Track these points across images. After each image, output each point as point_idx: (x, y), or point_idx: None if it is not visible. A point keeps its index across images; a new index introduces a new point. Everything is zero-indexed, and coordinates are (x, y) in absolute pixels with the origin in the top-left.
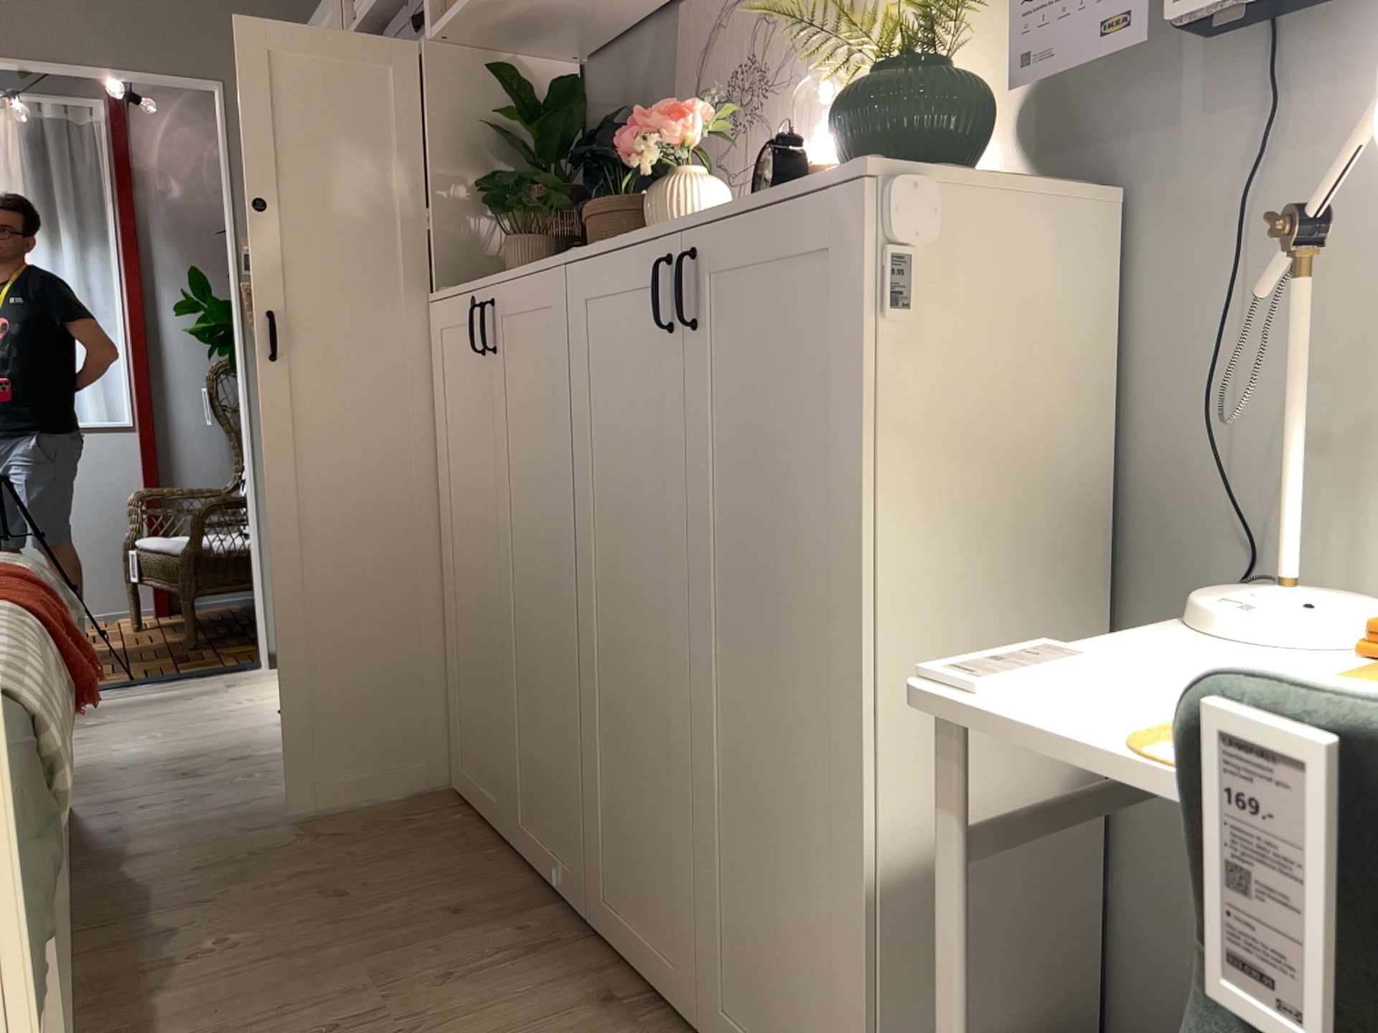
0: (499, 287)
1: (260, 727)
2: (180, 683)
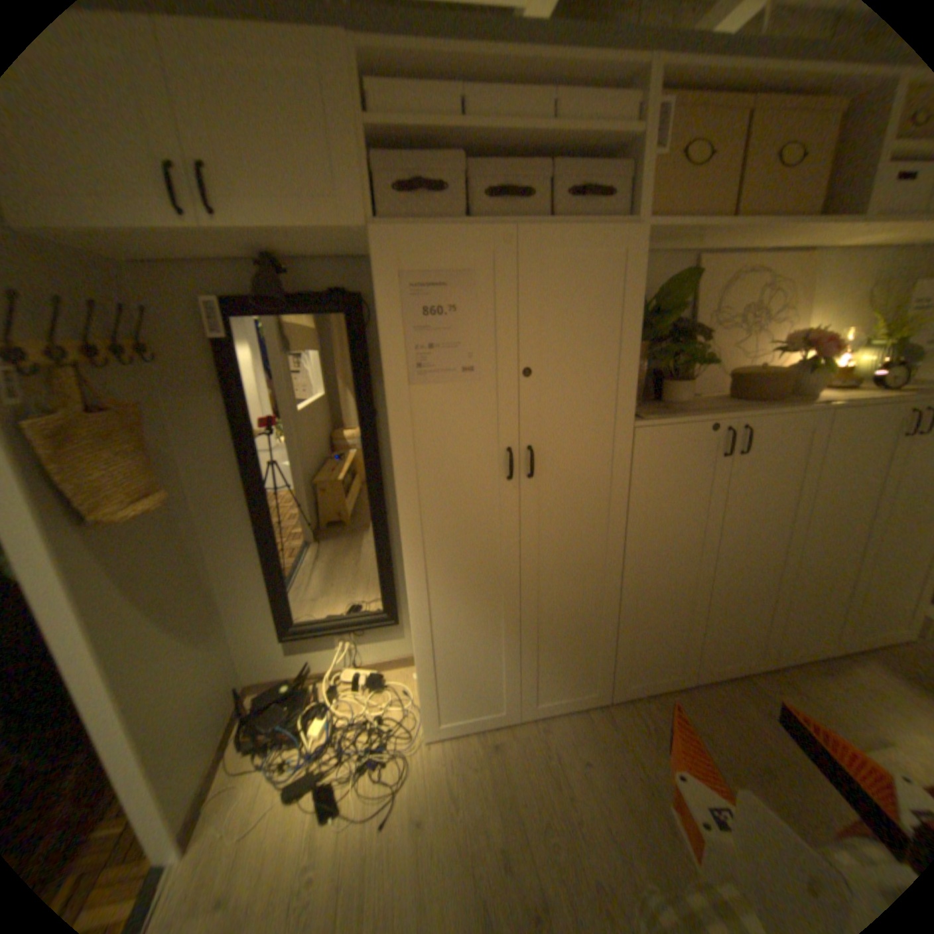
0: (760, 418)
1: (417, 847)
2: None
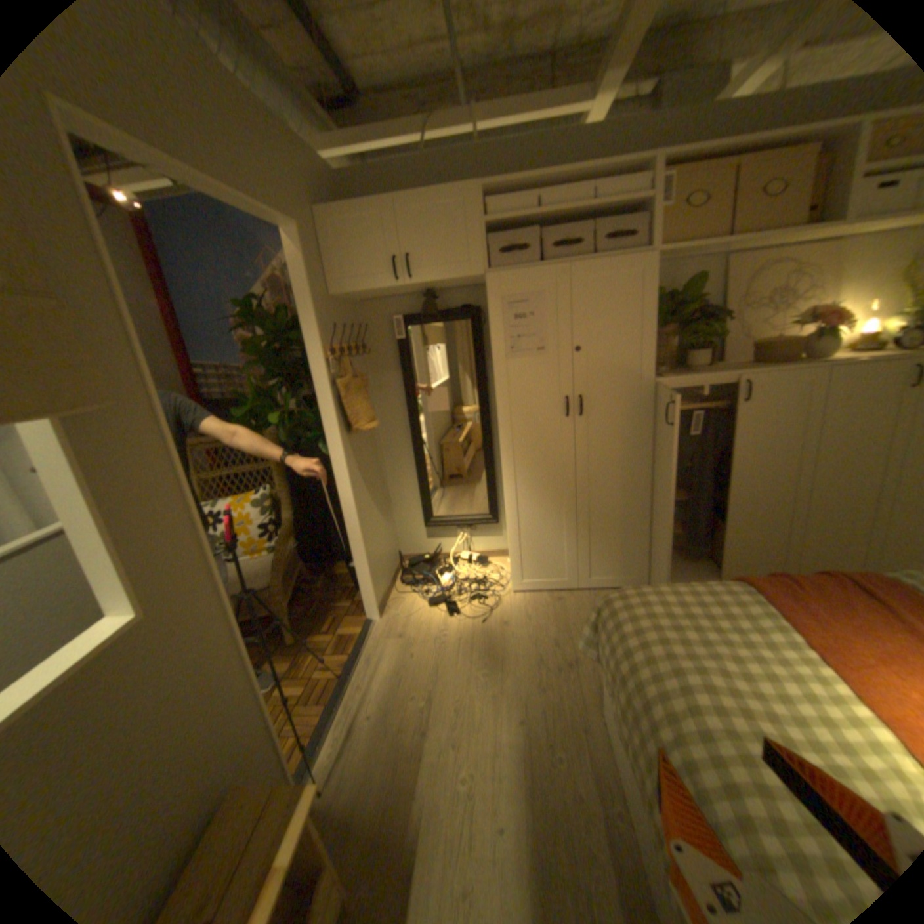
0: (759, 376)
1: (505, 632)
2: (367, 659)
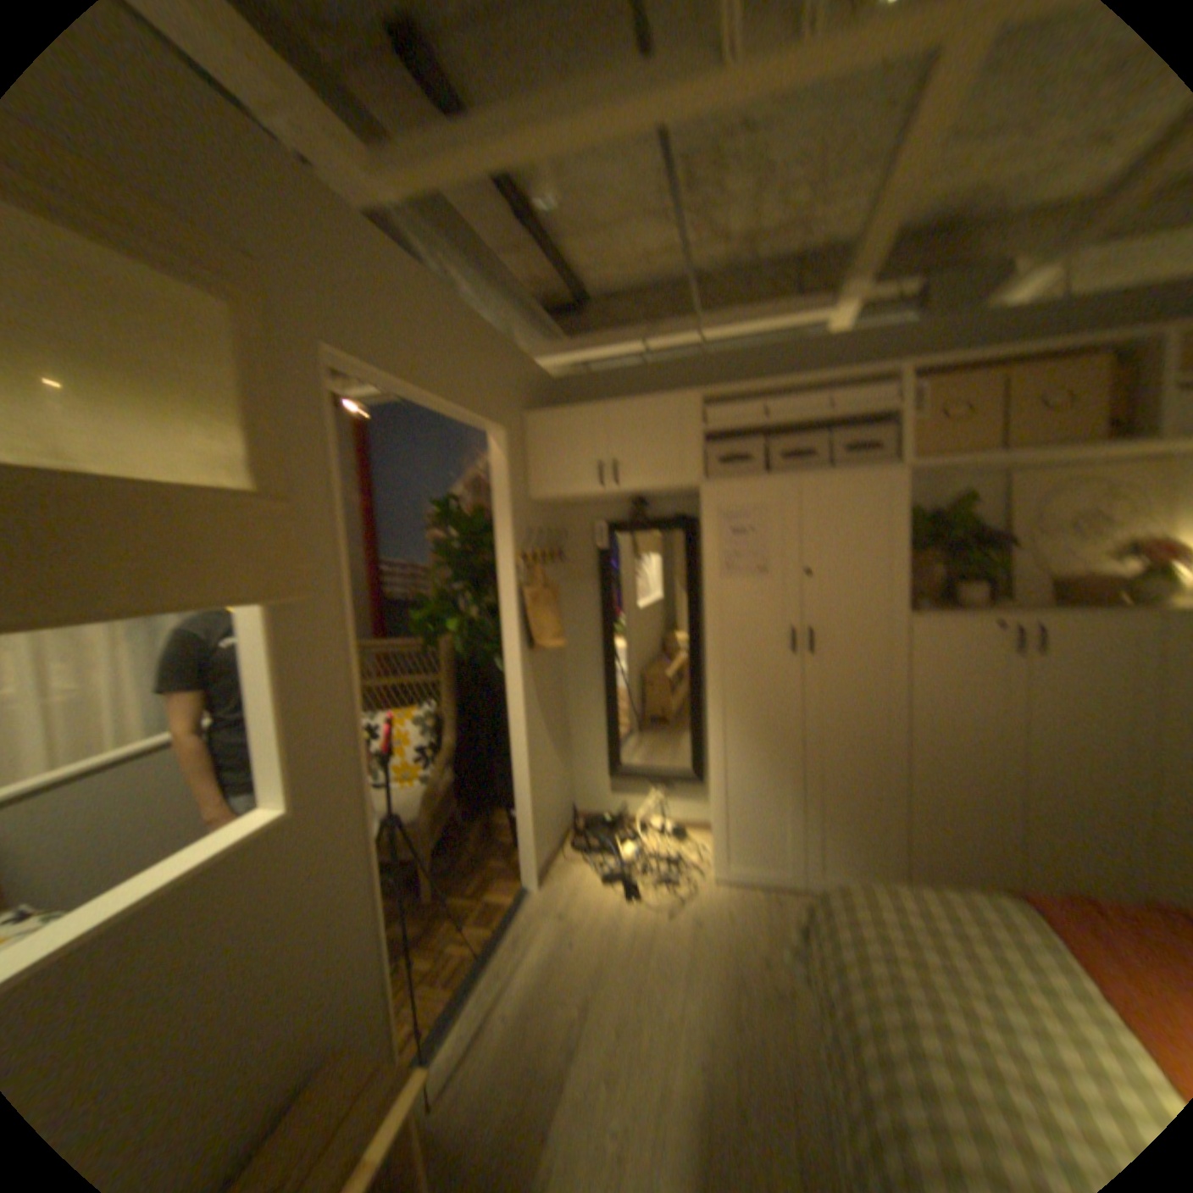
0: (1056, 620)
1: (696, 934)
2: (514, 939)
